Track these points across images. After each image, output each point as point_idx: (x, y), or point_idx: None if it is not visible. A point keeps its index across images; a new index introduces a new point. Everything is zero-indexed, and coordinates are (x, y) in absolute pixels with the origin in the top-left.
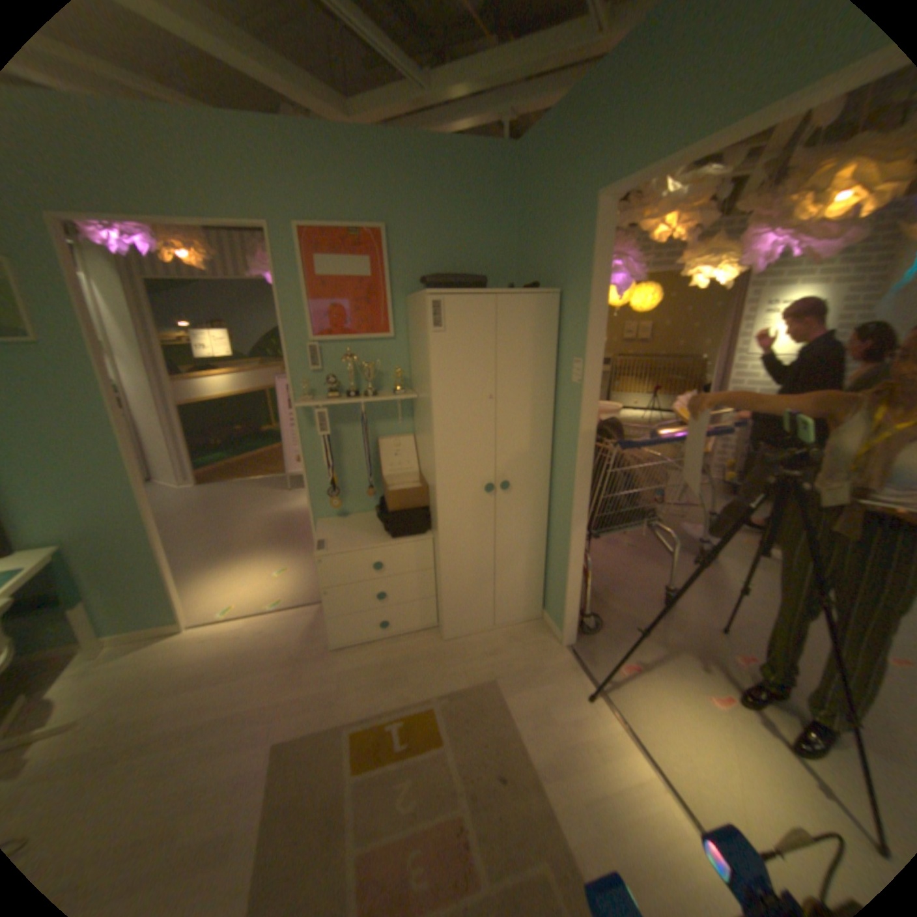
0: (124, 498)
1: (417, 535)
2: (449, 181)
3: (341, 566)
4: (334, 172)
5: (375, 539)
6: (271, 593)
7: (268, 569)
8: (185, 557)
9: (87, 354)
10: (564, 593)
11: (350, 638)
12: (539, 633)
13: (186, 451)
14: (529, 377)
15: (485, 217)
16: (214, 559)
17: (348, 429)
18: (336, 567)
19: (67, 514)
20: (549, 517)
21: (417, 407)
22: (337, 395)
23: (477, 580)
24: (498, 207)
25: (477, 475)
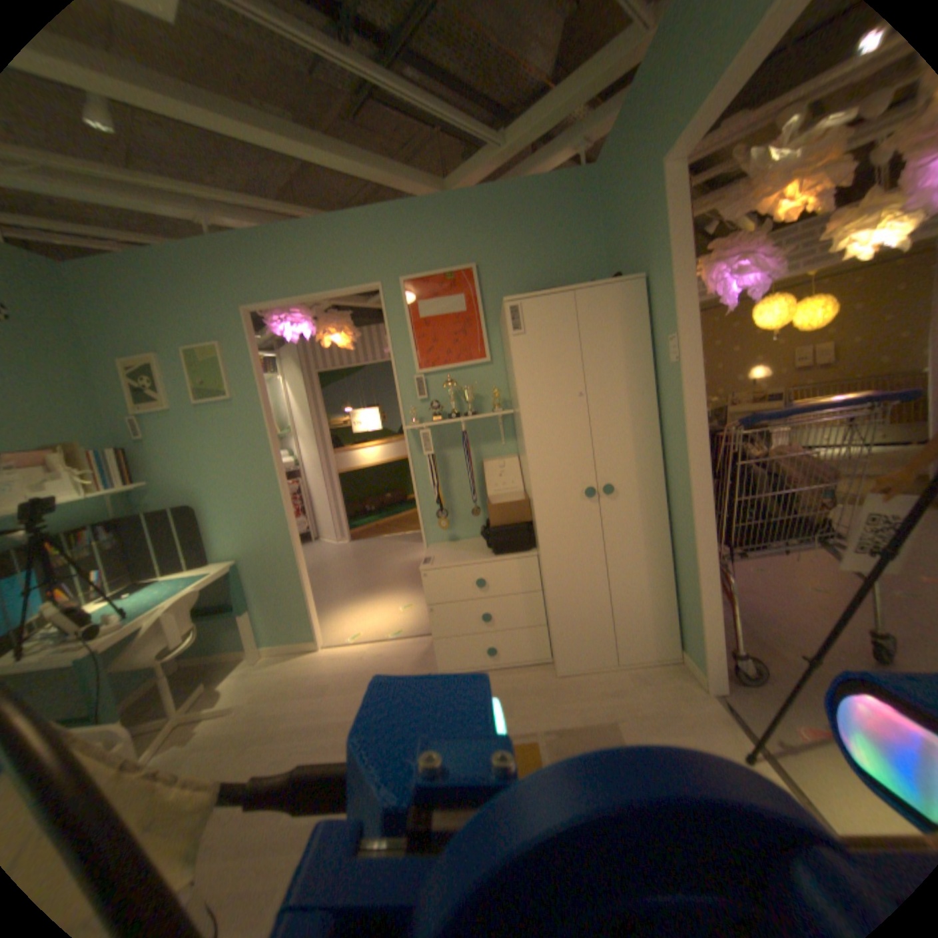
0: (277, 521)
1: (519, 551)
2: (530, 214)
3: (444, 582)
4: (430, 232)
5: (477, 556)
6: (393, 624)
7: (394, 605)
8: (331, 594)
9: (258, 405)
10: (701, 622)
11: (456, 664)
12: (676, 679)
13: (345, 515)
14: (620, 368)
15: (569, 237)
16: (352, 596)
17: (452, 453)
18: (439, 582)
19: (240, 535)
20: (670, 530)
21: (516, 426)
22: (438, 419)
23: (589, 603)
24: (580, 225)
25: (573, 479)
